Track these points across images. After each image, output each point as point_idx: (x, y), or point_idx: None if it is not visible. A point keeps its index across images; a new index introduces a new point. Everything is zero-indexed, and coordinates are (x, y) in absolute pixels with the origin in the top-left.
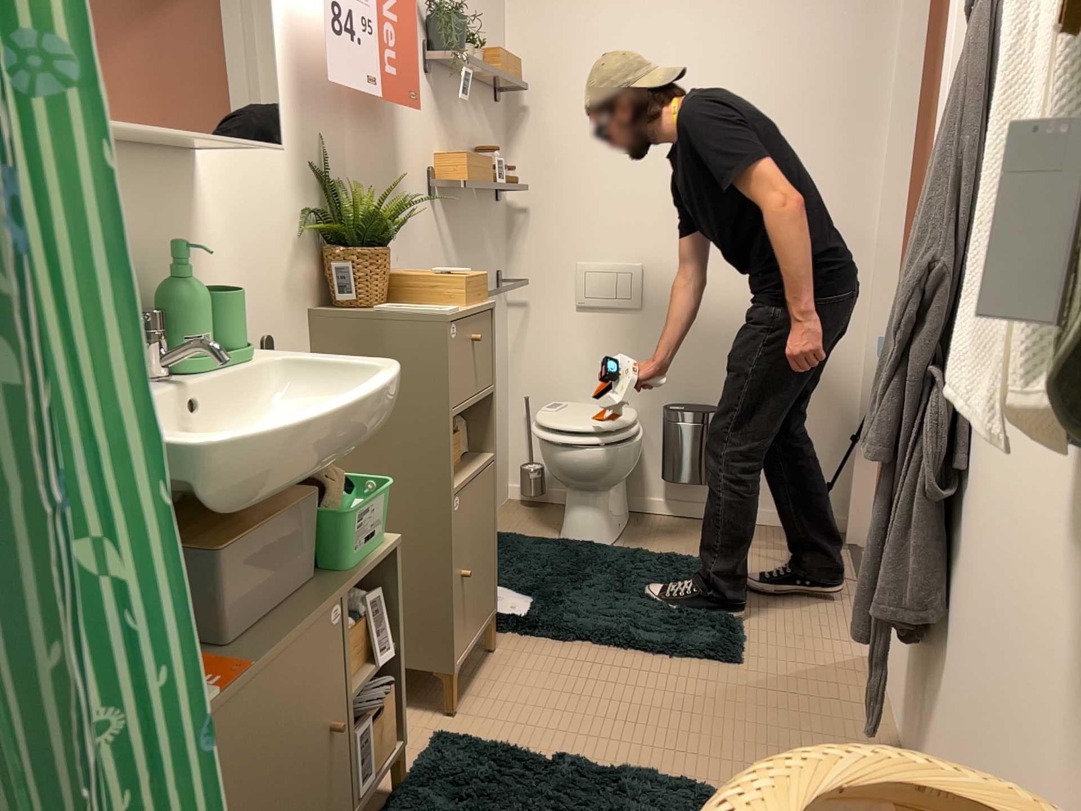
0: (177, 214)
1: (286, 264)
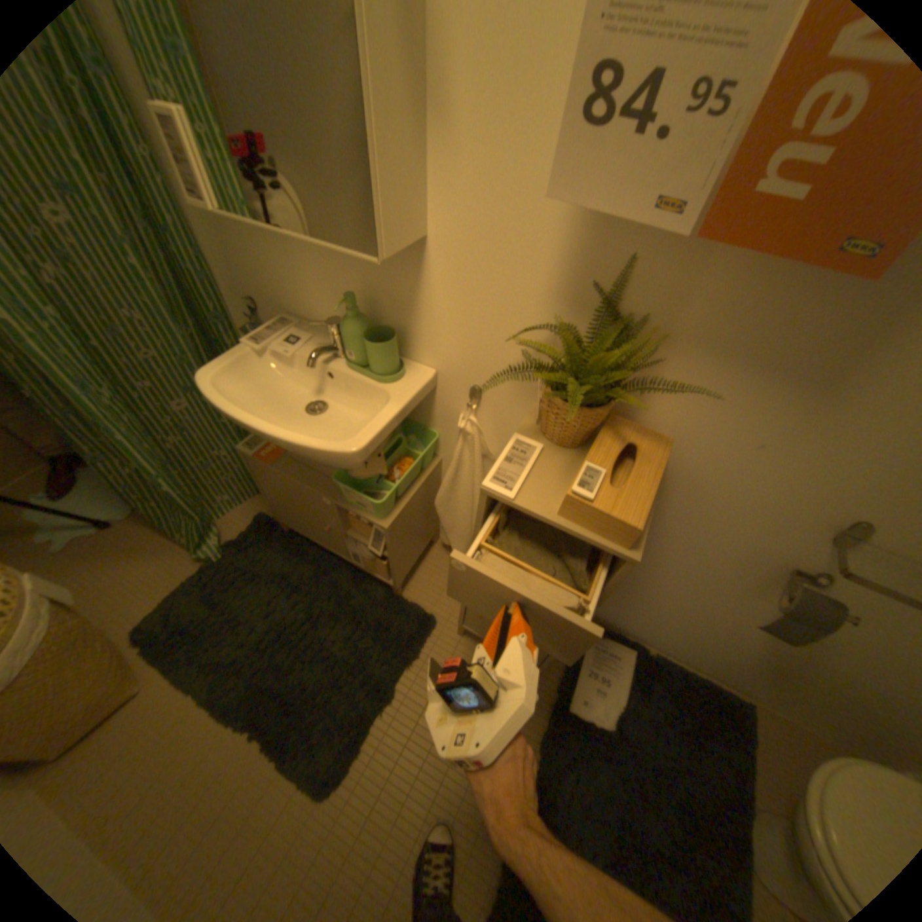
0: (396, 271)
1: (511, 349)
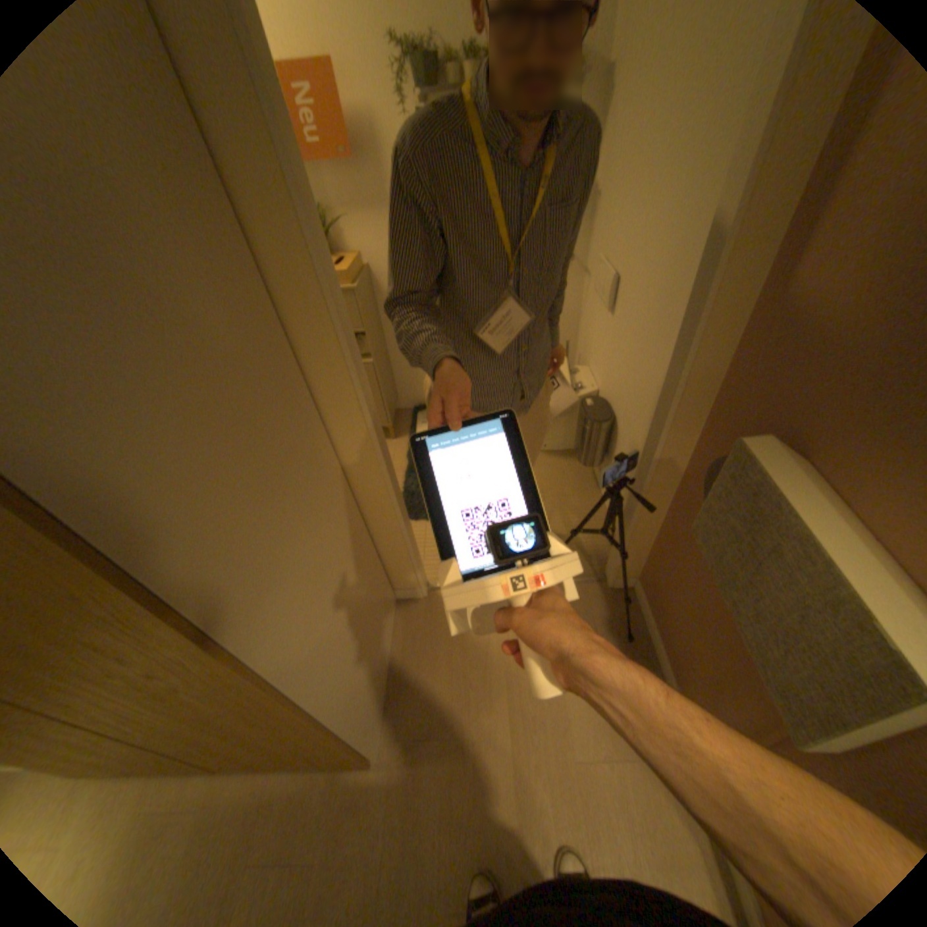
0: None
1: None
